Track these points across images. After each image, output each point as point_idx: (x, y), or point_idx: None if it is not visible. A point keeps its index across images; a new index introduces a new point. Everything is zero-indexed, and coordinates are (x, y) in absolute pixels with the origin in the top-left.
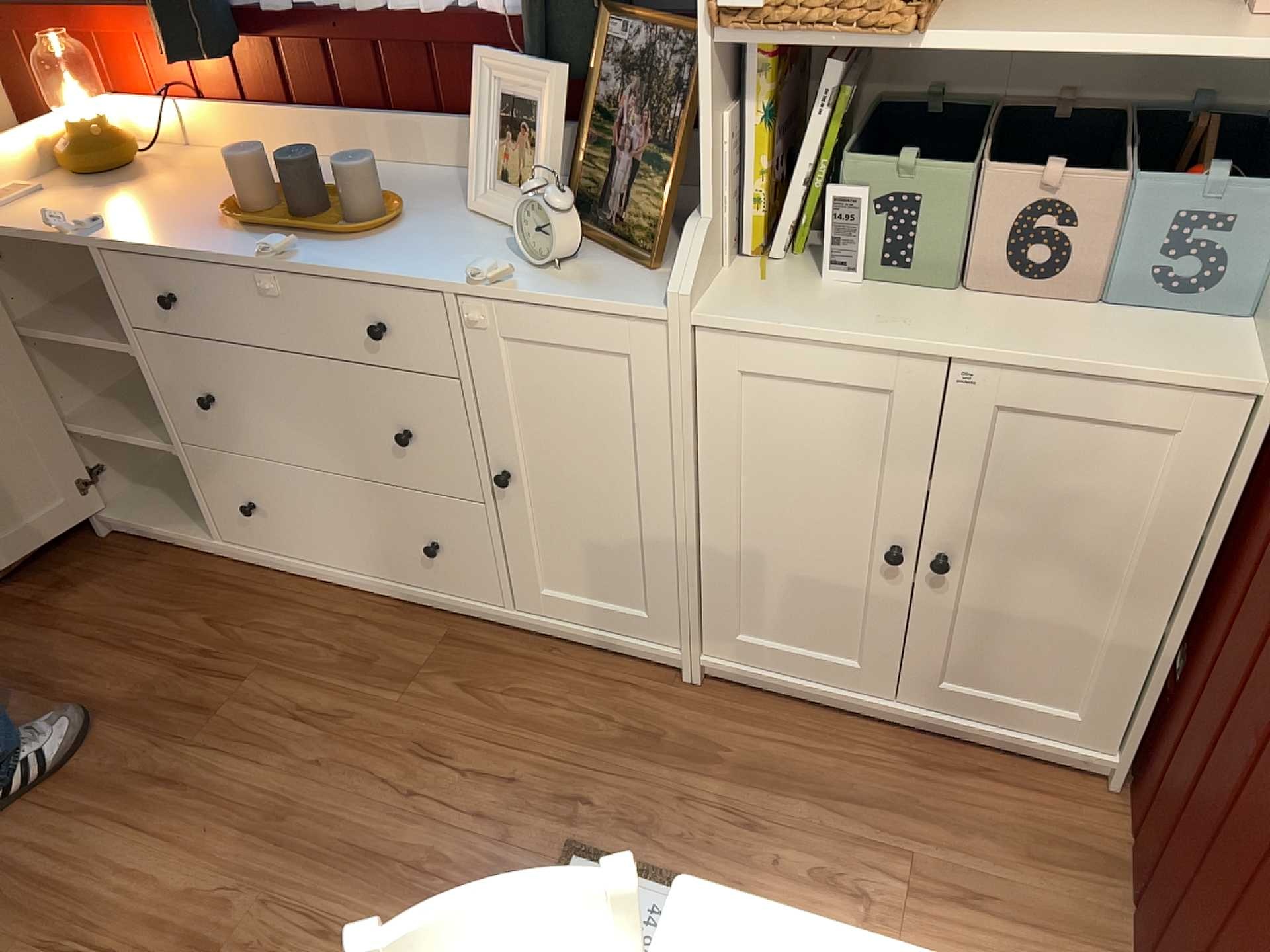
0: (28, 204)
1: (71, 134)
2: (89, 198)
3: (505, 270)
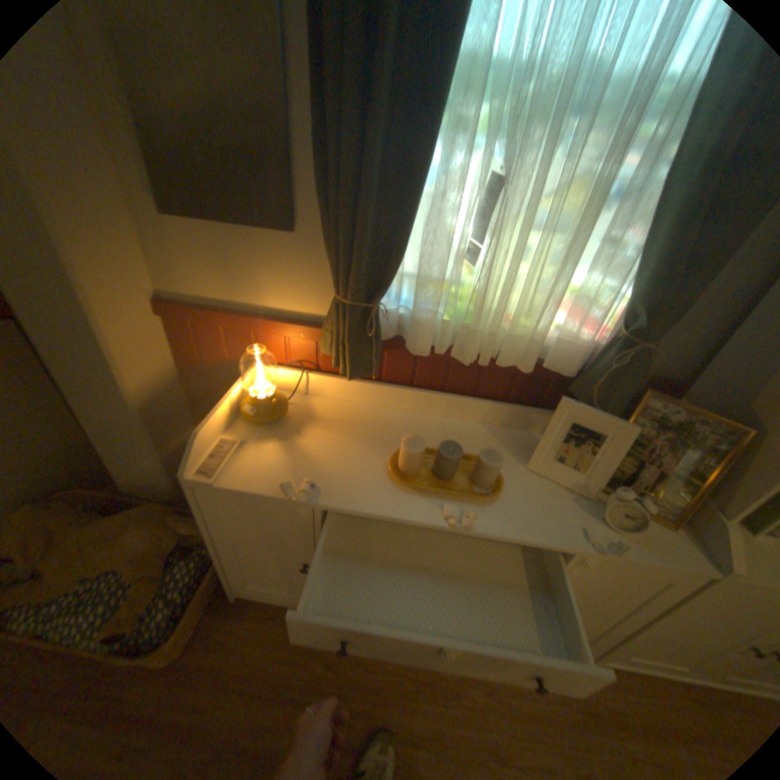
0: (242, 458)
1: (257, 403)
2: (281, 450)
3: (628, 553)
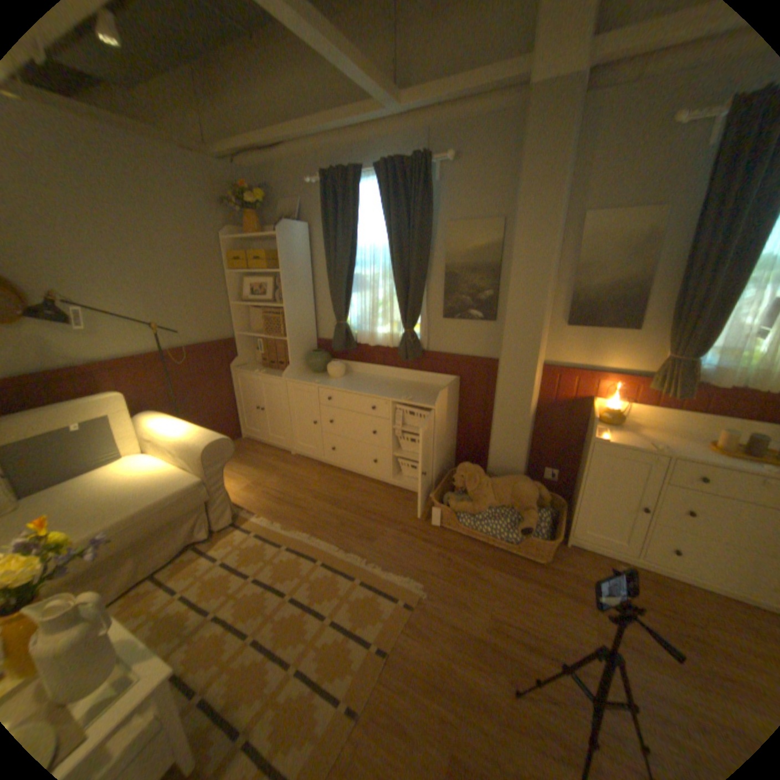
0: (614, 436)
1: (612, 413)
2: (633, 436)
3: None
